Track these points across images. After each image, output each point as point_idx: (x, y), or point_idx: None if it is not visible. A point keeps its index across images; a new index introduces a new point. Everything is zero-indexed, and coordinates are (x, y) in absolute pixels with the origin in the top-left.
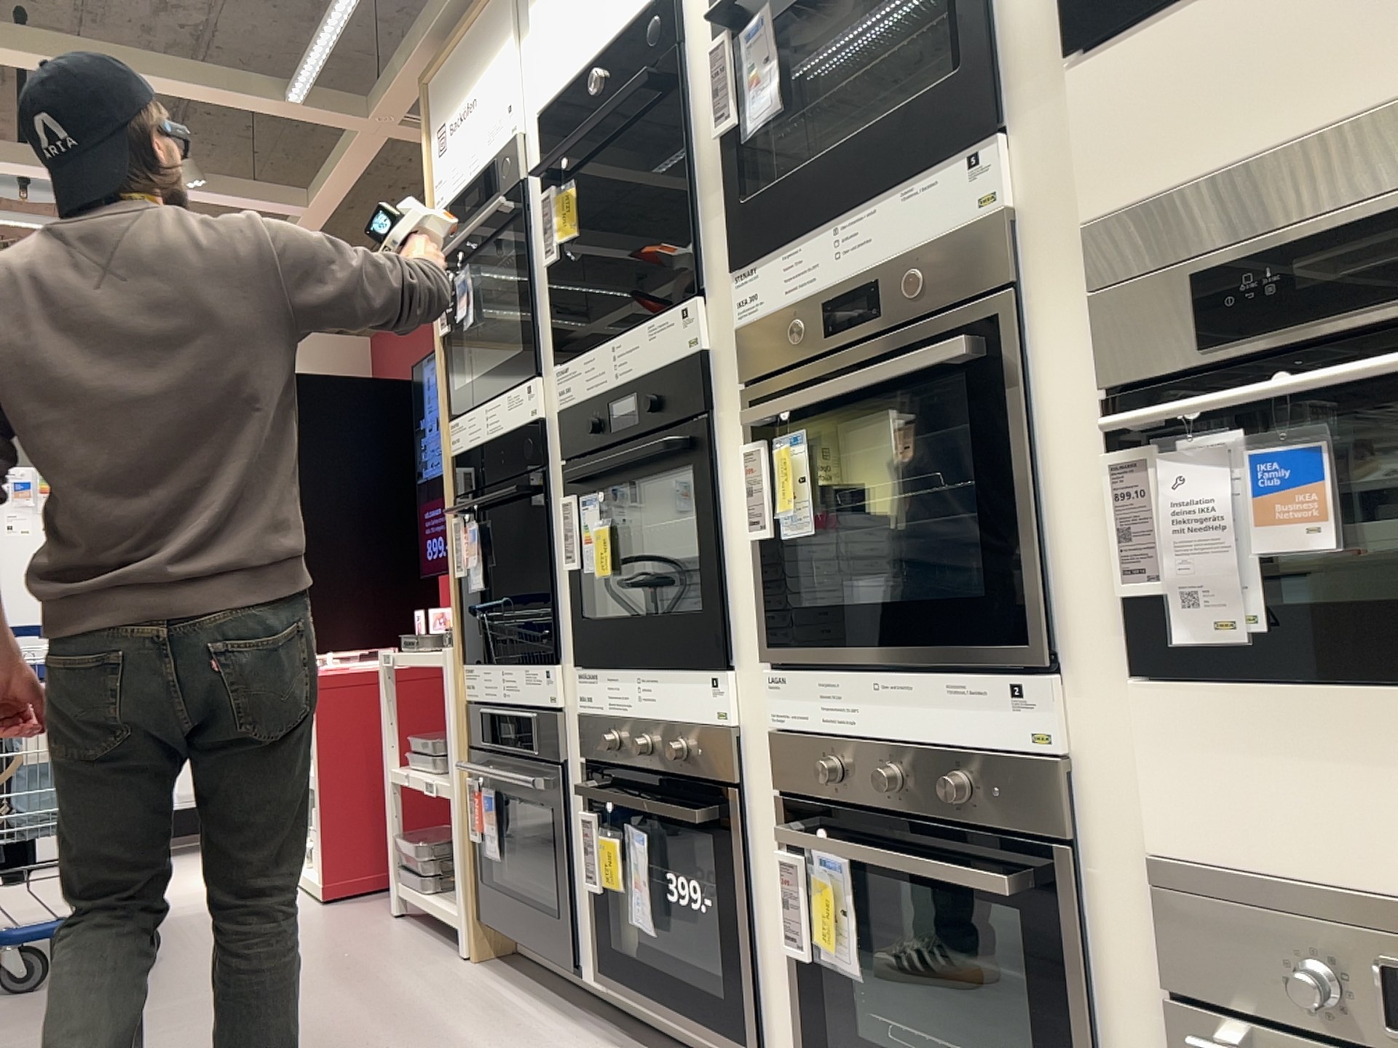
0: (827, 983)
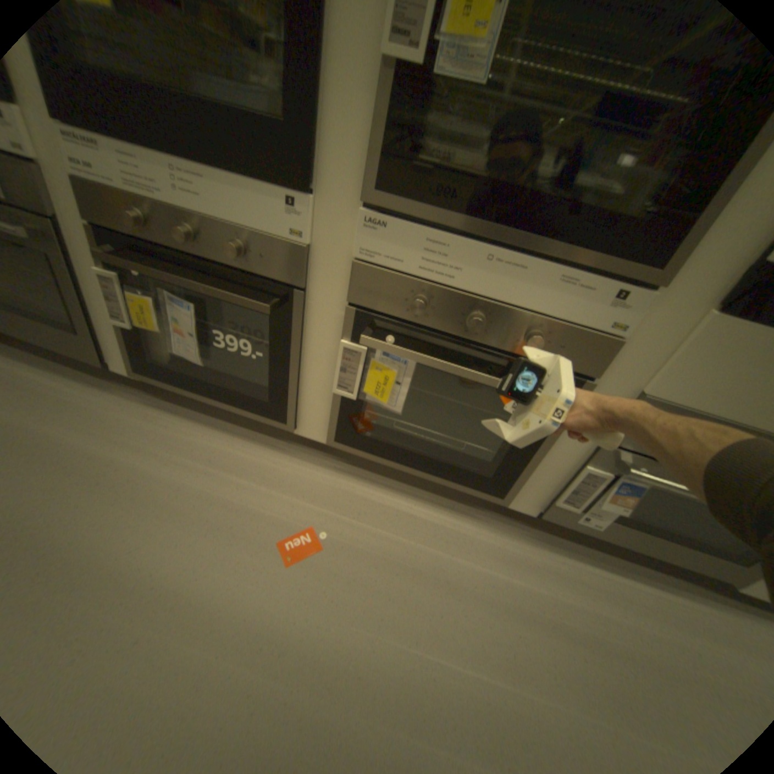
0: (362, 404)
